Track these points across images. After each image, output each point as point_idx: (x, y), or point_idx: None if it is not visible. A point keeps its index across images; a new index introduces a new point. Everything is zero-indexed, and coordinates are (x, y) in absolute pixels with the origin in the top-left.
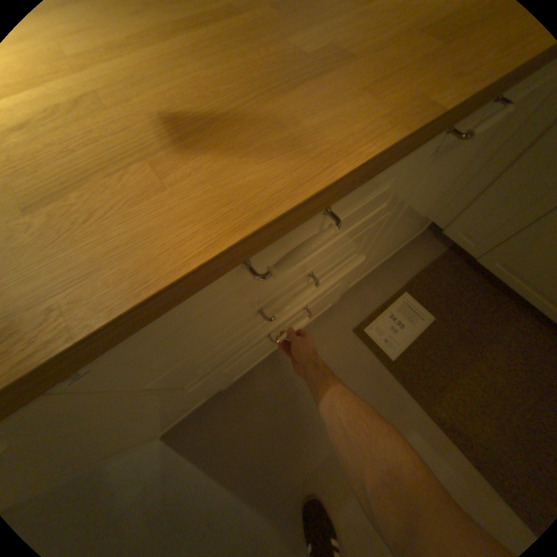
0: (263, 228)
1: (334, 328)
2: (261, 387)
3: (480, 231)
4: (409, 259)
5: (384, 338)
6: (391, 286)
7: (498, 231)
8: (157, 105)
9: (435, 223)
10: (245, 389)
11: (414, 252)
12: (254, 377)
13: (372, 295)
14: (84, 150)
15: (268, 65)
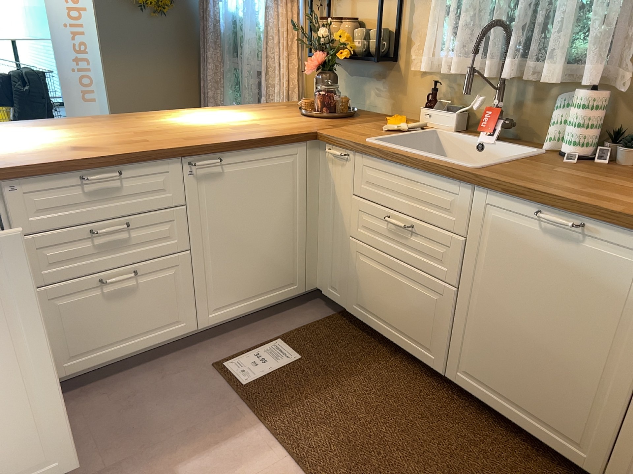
0: (87, 161)
1: (193, 362)
2: (93, 402)
3: (335, 279)
4: (293, 318)
5: (241, 369)
6: (266, 336)
7: (341, 273)
8: (71, 146)
9: (317, 287)
10: (74, 402)
11: (300, 314)
12: (88, 395)
13: (243, 341)
14: (43, 150)
15: (116, 142)
